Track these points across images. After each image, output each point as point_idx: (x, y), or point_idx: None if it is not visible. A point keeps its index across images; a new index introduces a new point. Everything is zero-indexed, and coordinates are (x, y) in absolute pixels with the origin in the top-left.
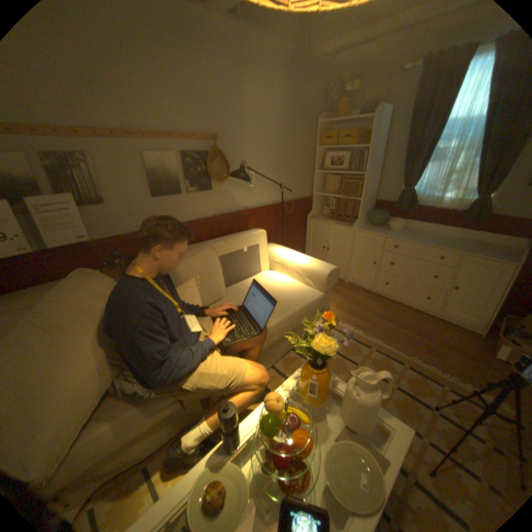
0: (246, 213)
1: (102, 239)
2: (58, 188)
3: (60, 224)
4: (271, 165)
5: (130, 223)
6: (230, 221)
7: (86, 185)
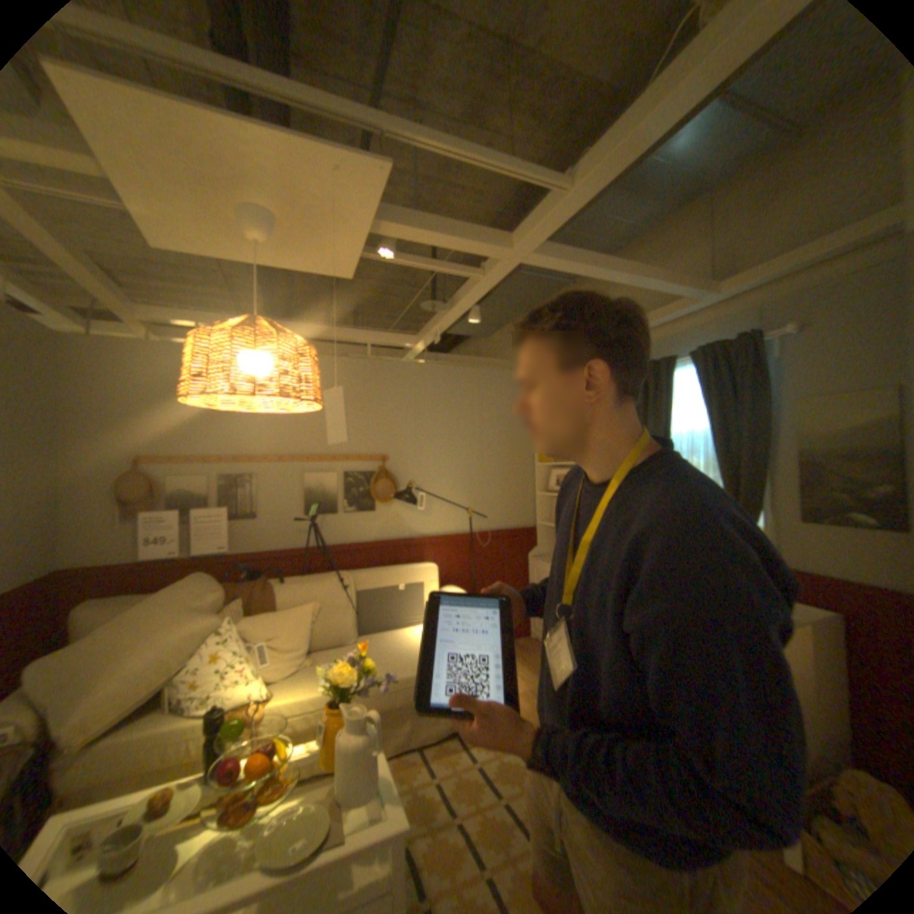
0: (421, 540)
1: (245, 552)
2: (222, 502)
3: (210, 533)
4: (462, 484)
5: (276, 539)
6: (397, 548)
7: (245, 500)
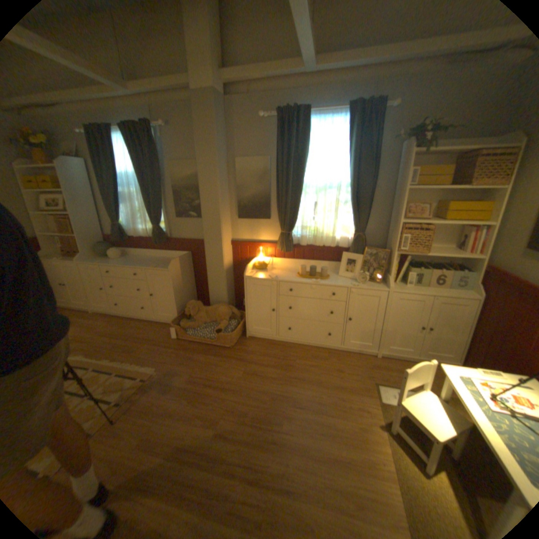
0: None
1: None
2: None
3: None
4: None
5: None
6: None
7: None
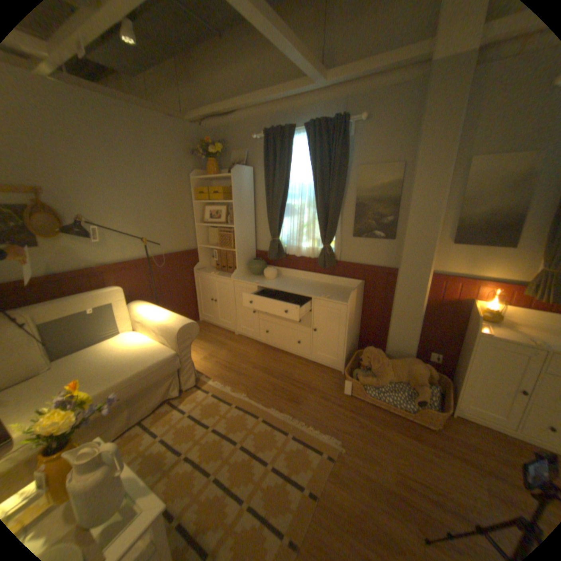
0: (100, 269)
1: None
2: None
3: None
4: (133, 218)
5: None
6: (74, 279)
7: None
